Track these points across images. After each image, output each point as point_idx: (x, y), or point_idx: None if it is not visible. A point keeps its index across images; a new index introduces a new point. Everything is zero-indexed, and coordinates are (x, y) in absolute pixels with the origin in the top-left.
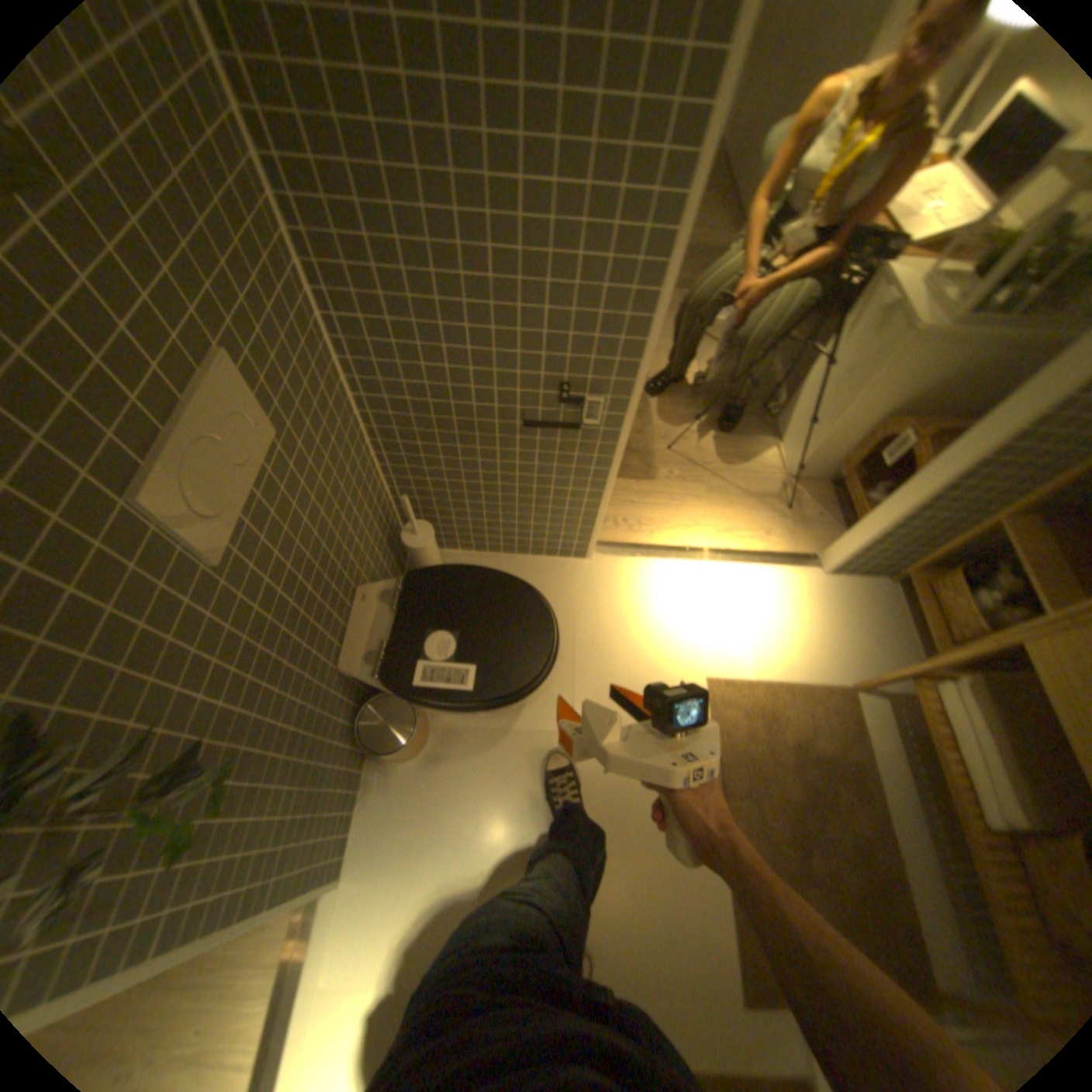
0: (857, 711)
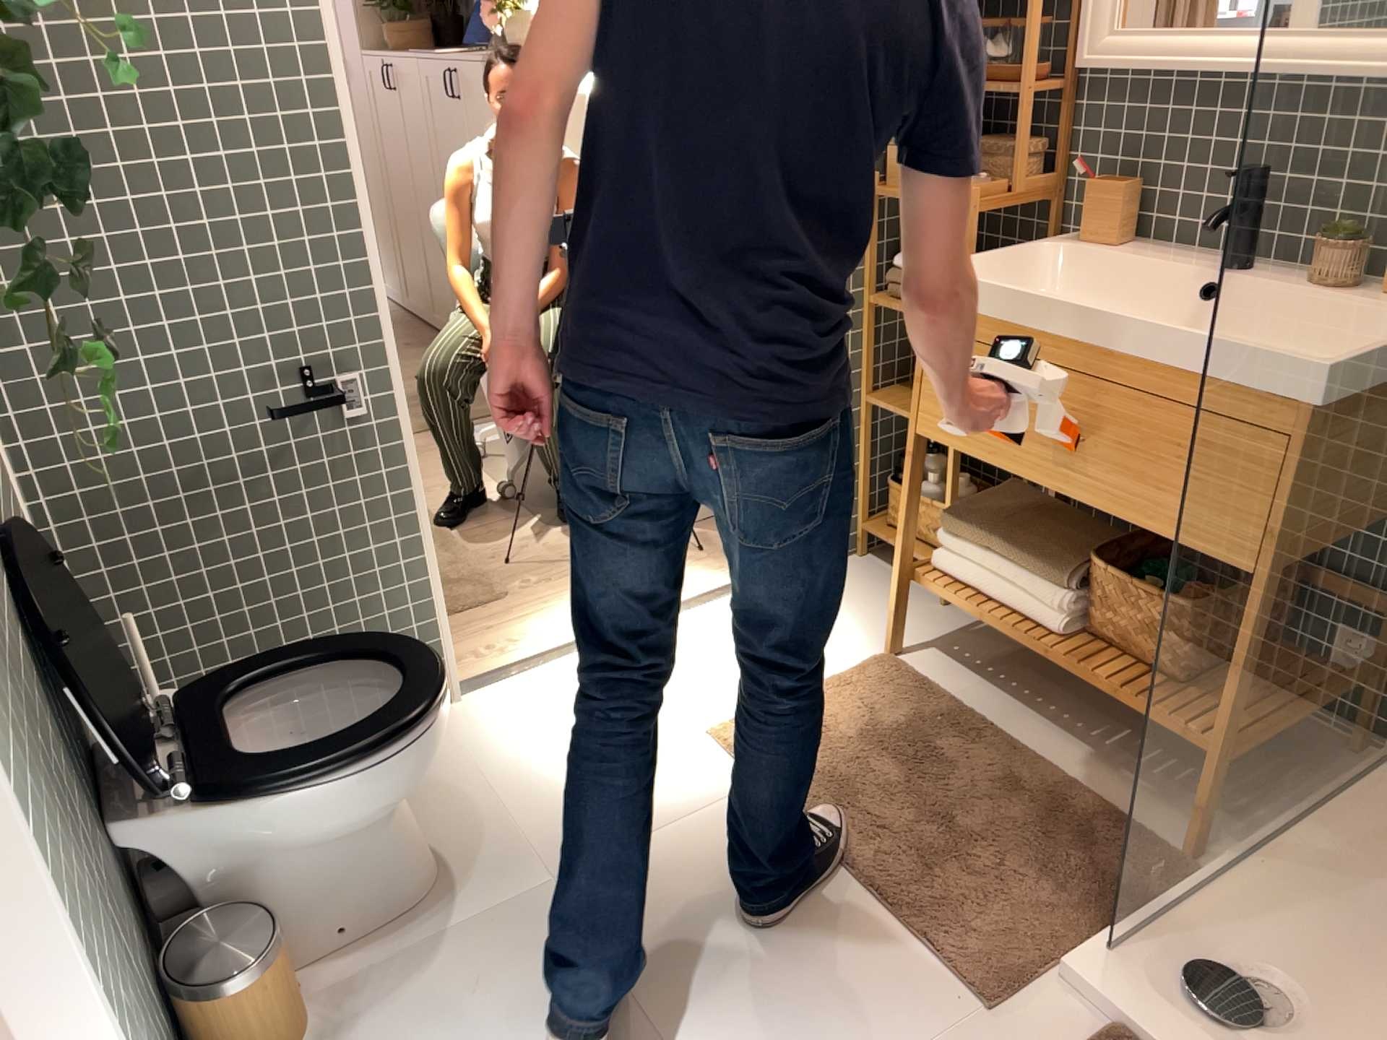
0: (903, 669)
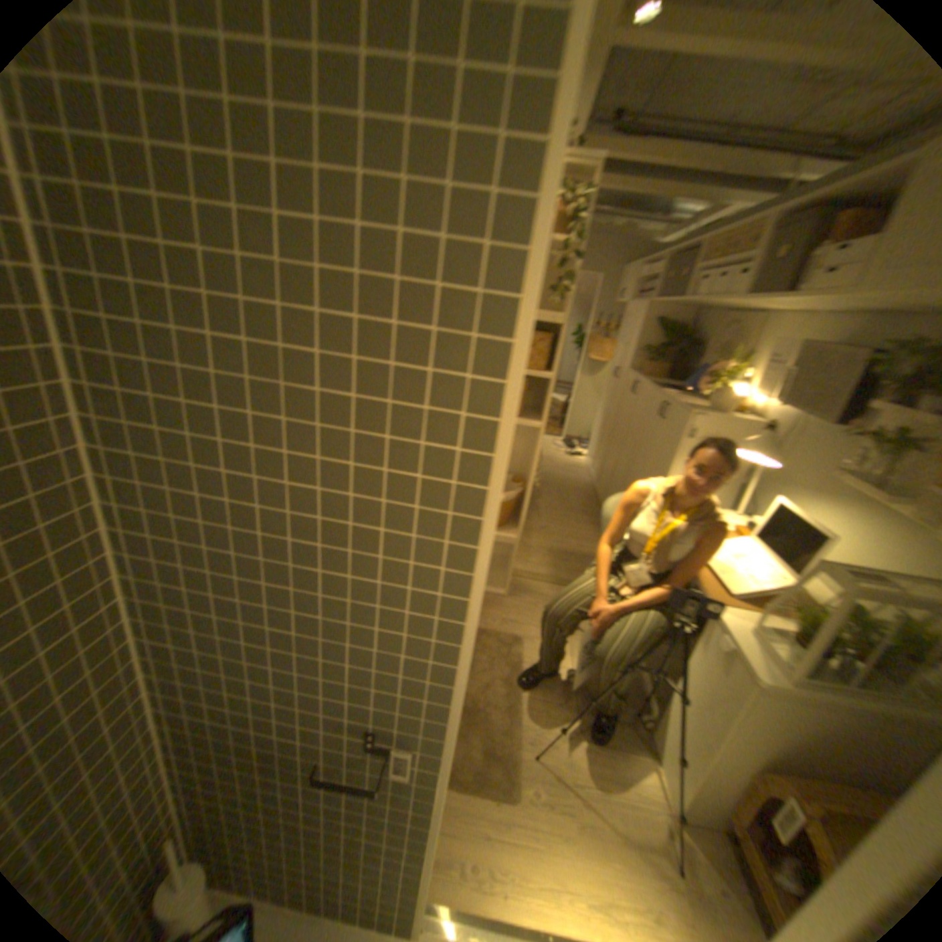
0: None
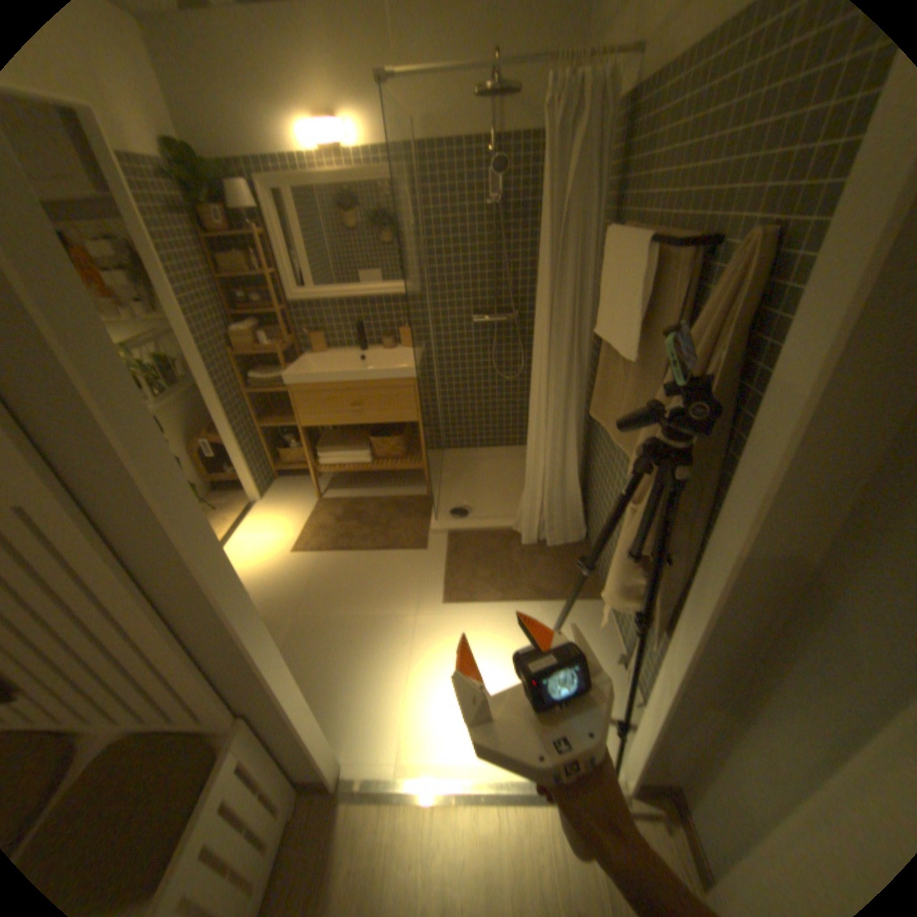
0: (326, 499)
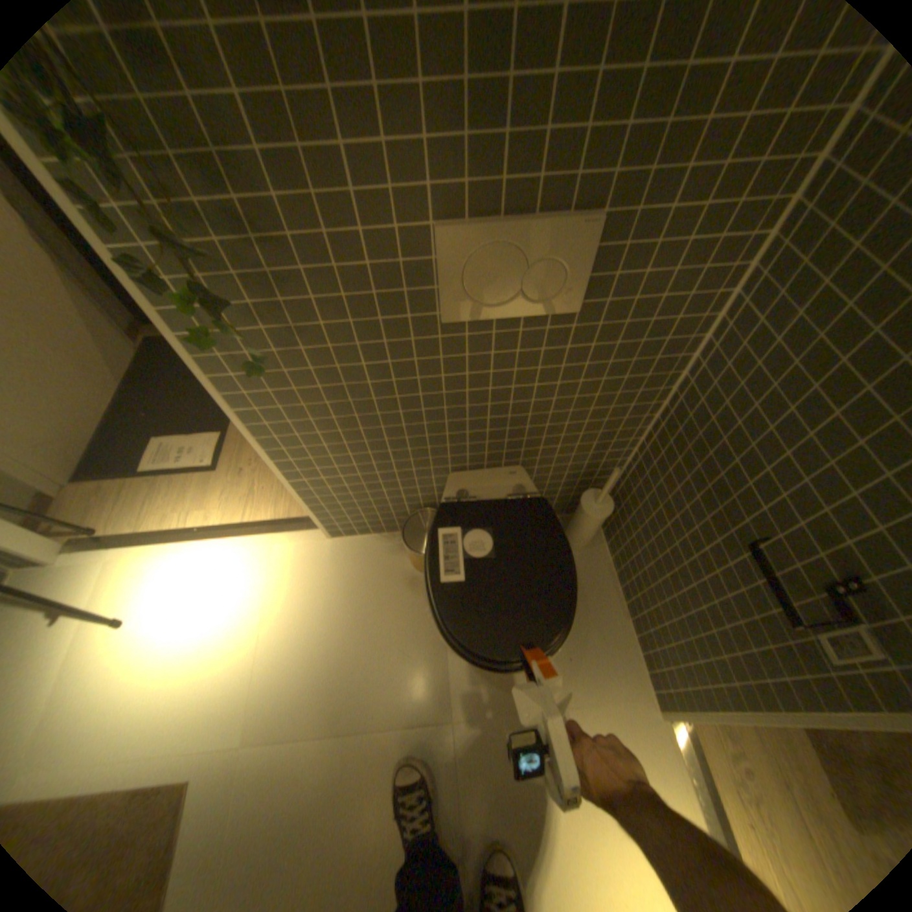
0: None
